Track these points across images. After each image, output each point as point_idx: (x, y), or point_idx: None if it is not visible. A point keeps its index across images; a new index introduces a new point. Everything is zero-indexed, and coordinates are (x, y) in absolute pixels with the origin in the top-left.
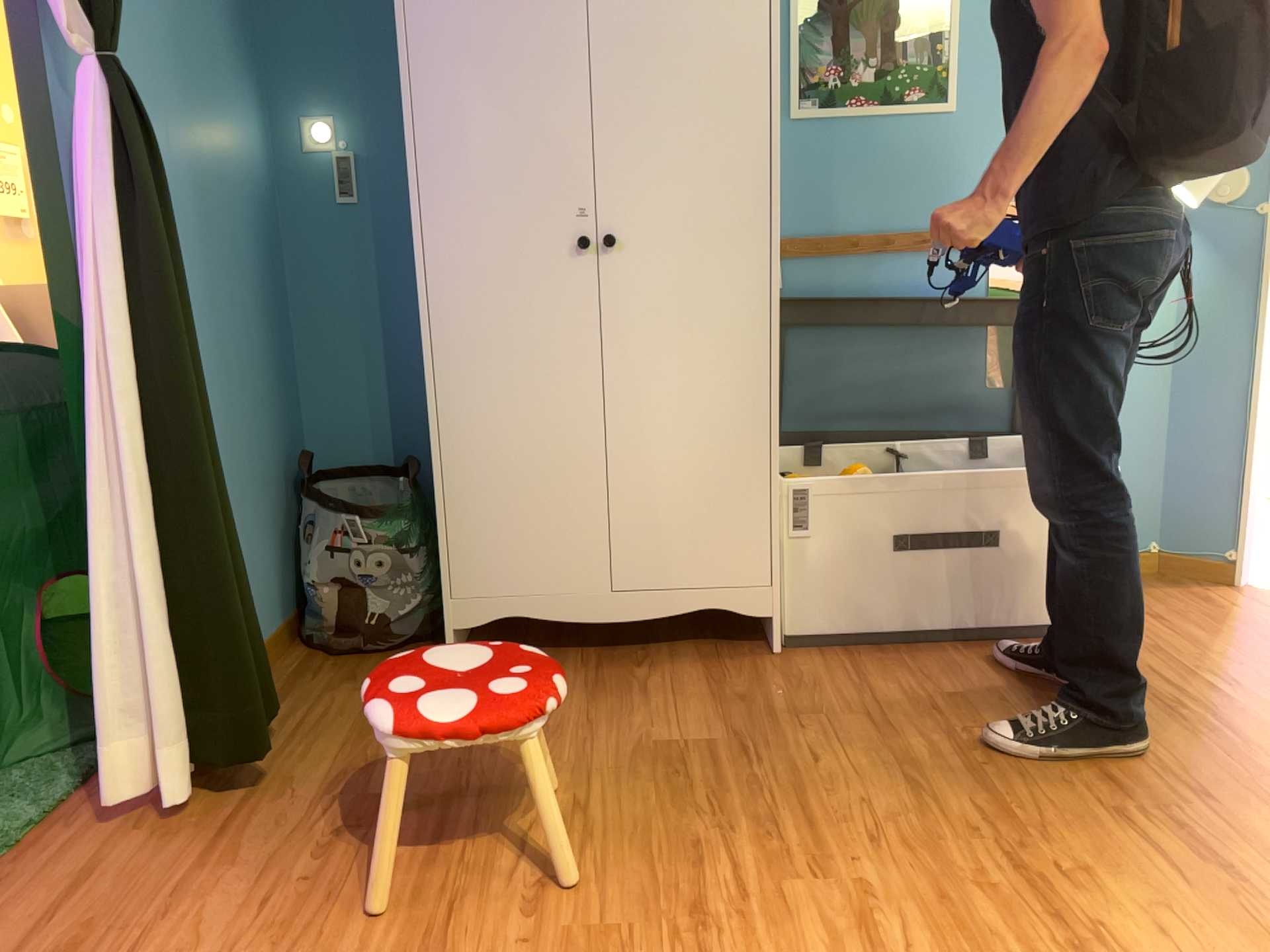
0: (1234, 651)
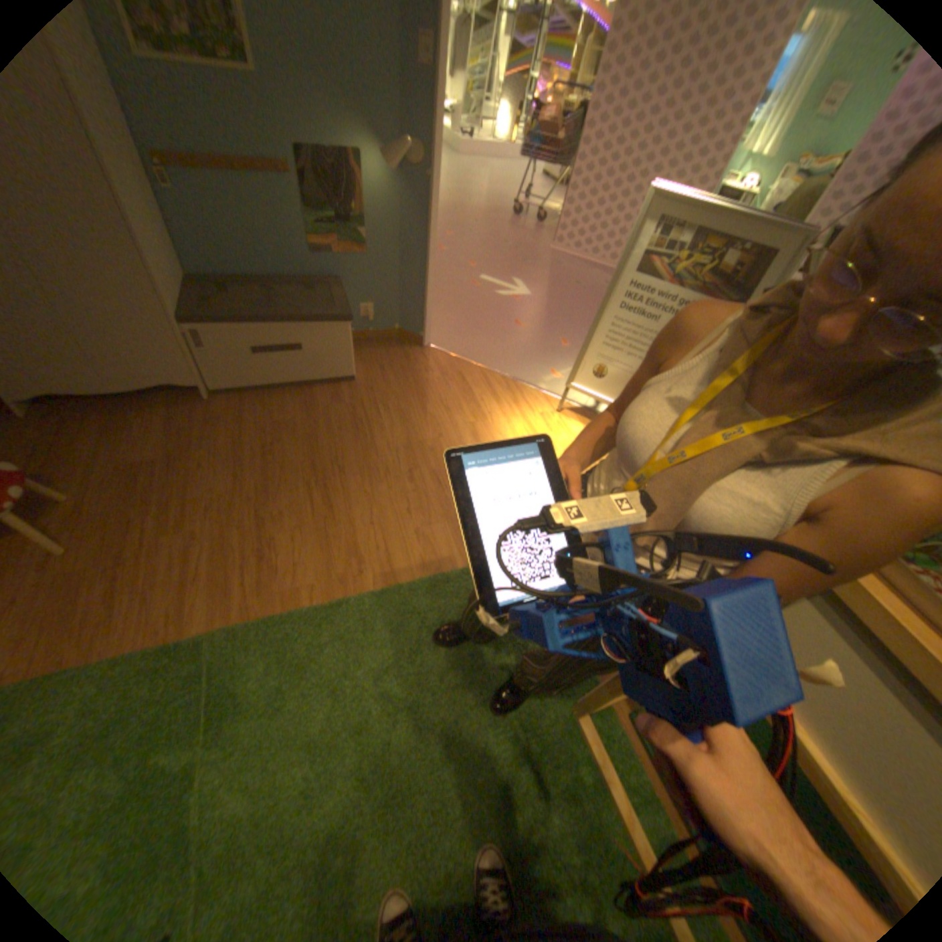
0: (400, 387)
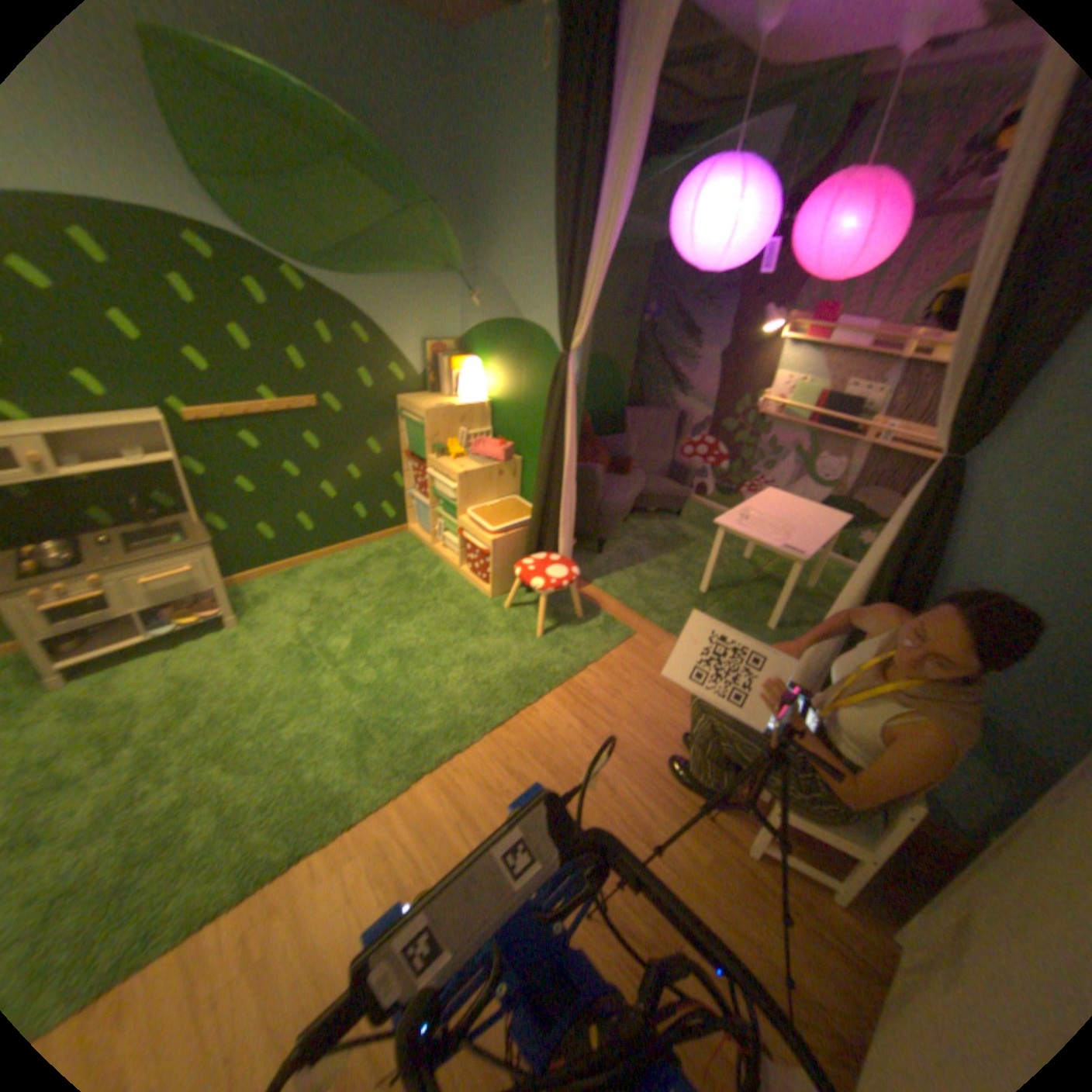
0: None
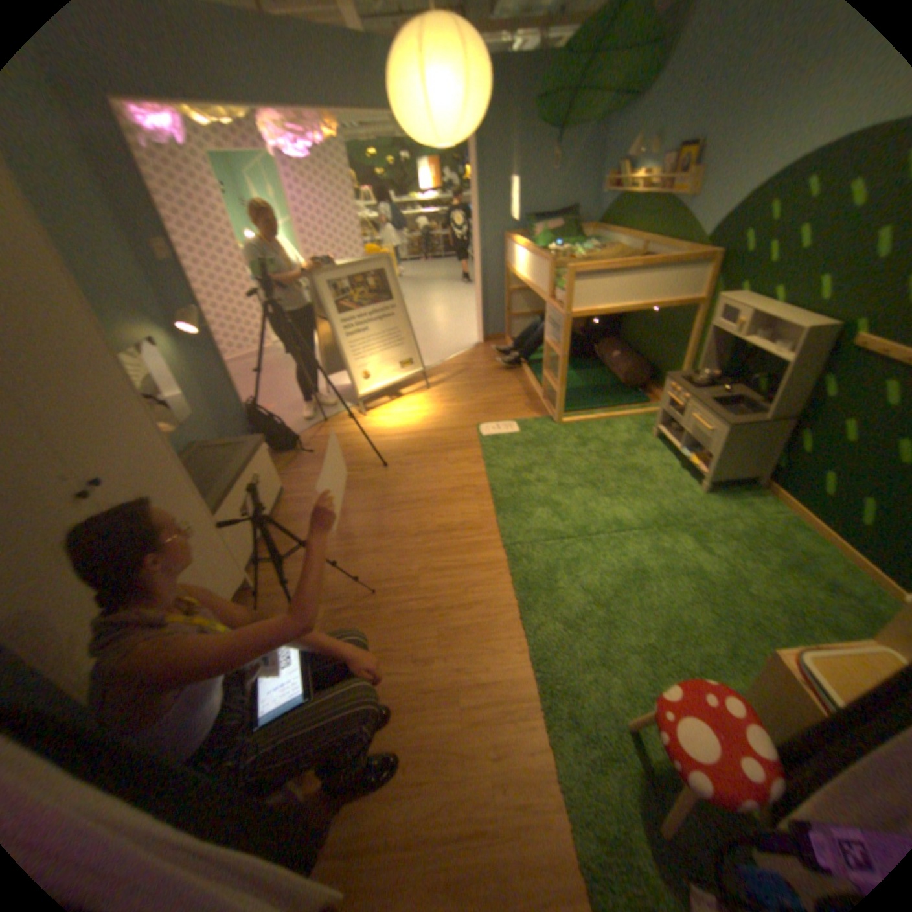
0: (307, 467)
